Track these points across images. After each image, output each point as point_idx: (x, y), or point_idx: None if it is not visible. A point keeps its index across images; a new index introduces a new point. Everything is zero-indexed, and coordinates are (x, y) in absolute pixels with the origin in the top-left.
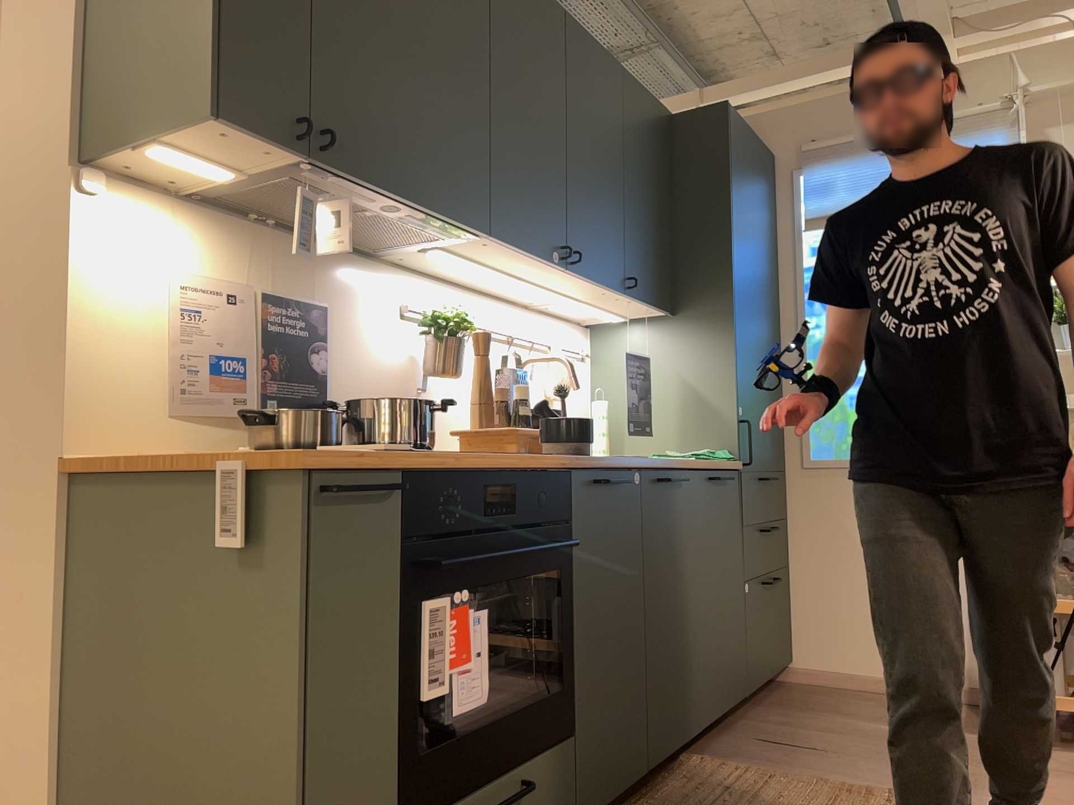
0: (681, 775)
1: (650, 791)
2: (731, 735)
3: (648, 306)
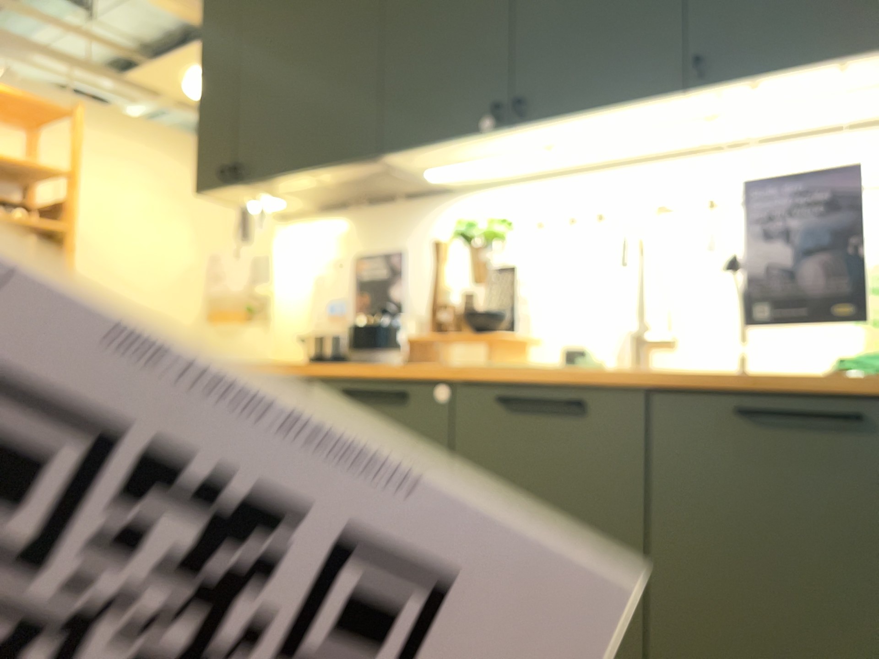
0: None
1: None
2: None
3: (827, 69)
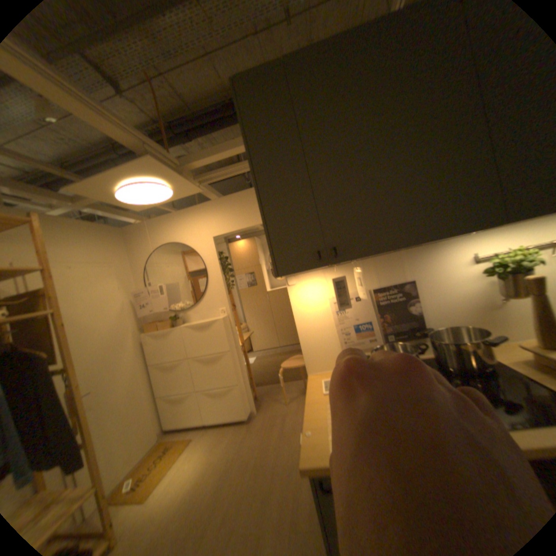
0: None
1: None
2: None
3: None
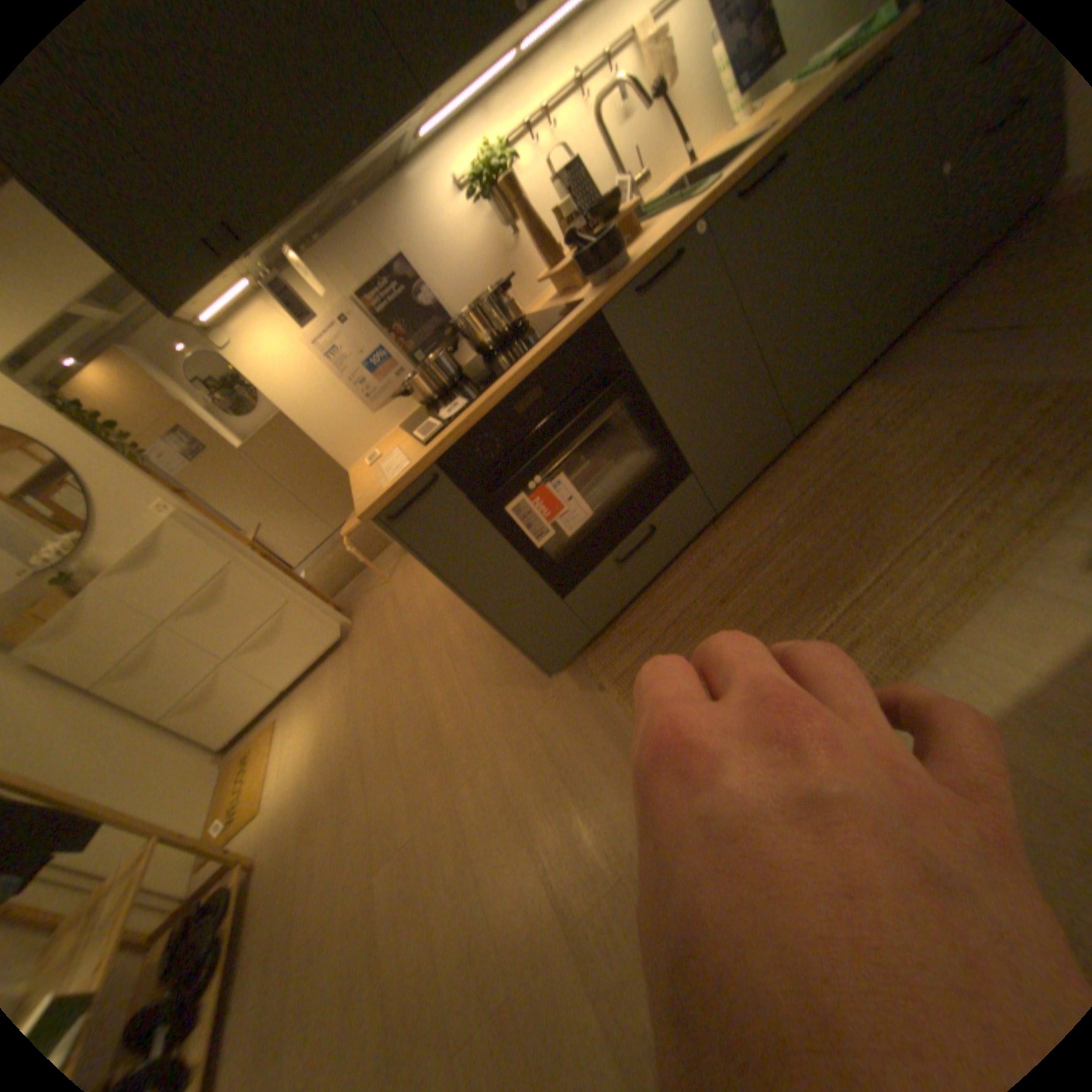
0: (841, 411)
1: (807, 437)
2: (924, 332)
3: None
